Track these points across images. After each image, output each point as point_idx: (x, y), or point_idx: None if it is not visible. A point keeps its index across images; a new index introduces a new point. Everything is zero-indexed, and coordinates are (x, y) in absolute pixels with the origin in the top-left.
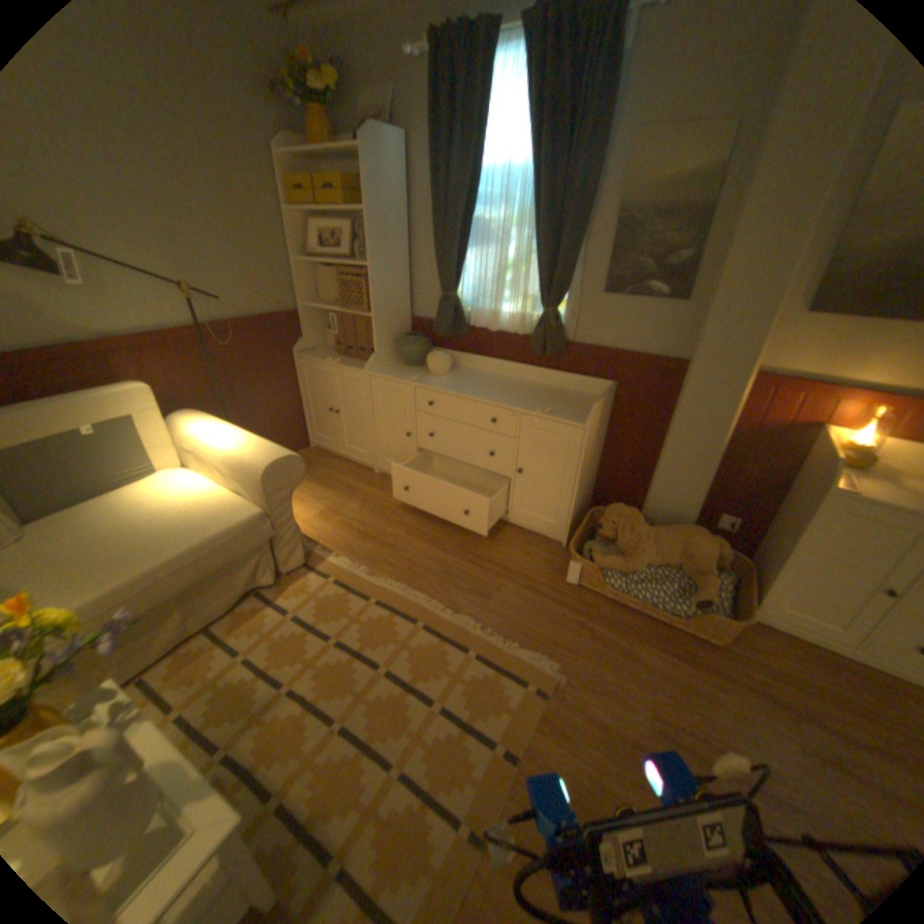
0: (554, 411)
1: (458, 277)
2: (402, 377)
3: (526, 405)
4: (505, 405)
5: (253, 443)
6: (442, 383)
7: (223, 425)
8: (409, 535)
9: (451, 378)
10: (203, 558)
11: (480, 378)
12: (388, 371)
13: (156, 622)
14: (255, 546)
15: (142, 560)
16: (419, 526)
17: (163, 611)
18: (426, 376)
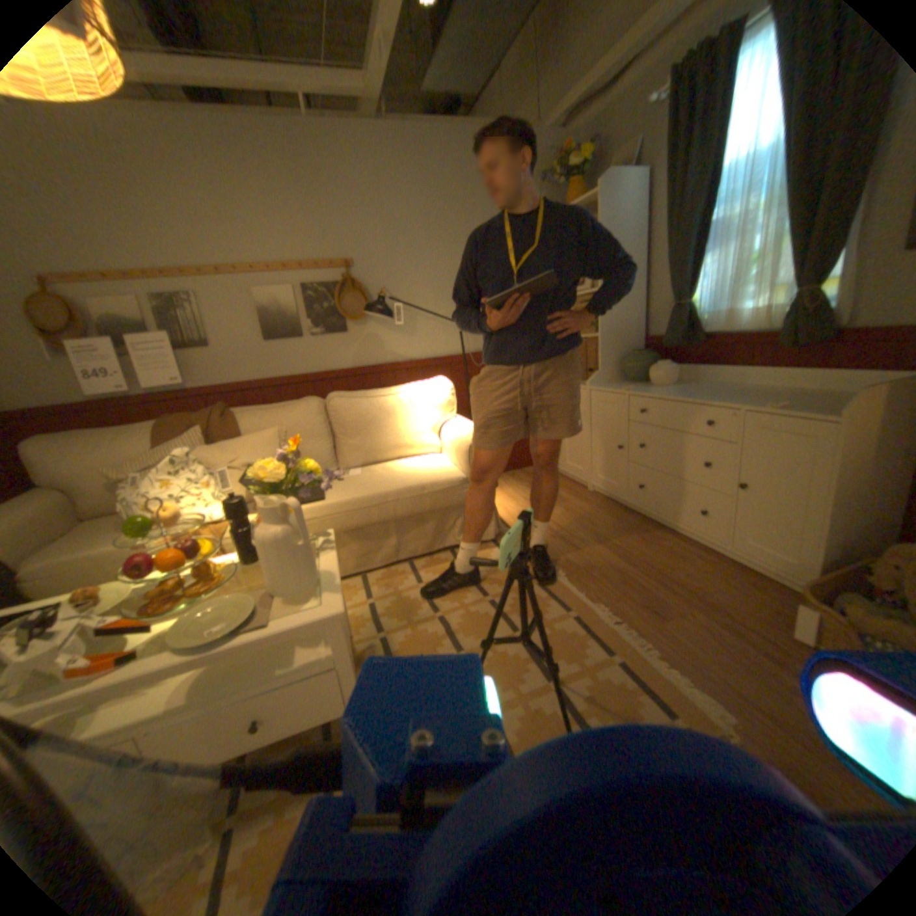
0: (801, 406)
1: (695, 282)
2: (621, 388)
3: (760, 402)
4: (728, 403)
5: (473, 428)
6: (661, 390)
7: (461, 419)
8: (600, 543)
9: (675, 387)
10: (416, 497)
11: (713, 386)
12: (610, 385)
13: (381, 537)
14: (454, 503)
15: (382, 486)
16: (615, 538)
17: (387, 530)
18: (647, 386)
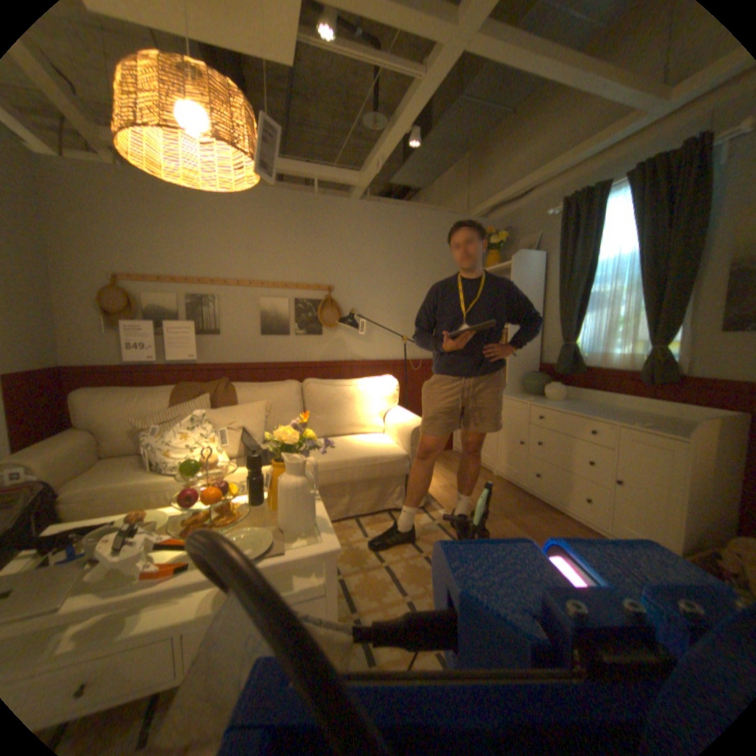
0: (660, 428)
1: (578, 331)
2: (523, 399)
3: (630, 421)
4: (606, 419)
5: (413, 417)
6: (554, 404)
7: (401, 409)
8: (507, 519)
9: (564, 403)
10: (369, 466)
11: (592, 405)
12: (514, 395)
13: (337, 496)
14: (397, 475)
15: (343, 455)
16: (518, 516)
17: (342, 491)
18: (543, 400)
